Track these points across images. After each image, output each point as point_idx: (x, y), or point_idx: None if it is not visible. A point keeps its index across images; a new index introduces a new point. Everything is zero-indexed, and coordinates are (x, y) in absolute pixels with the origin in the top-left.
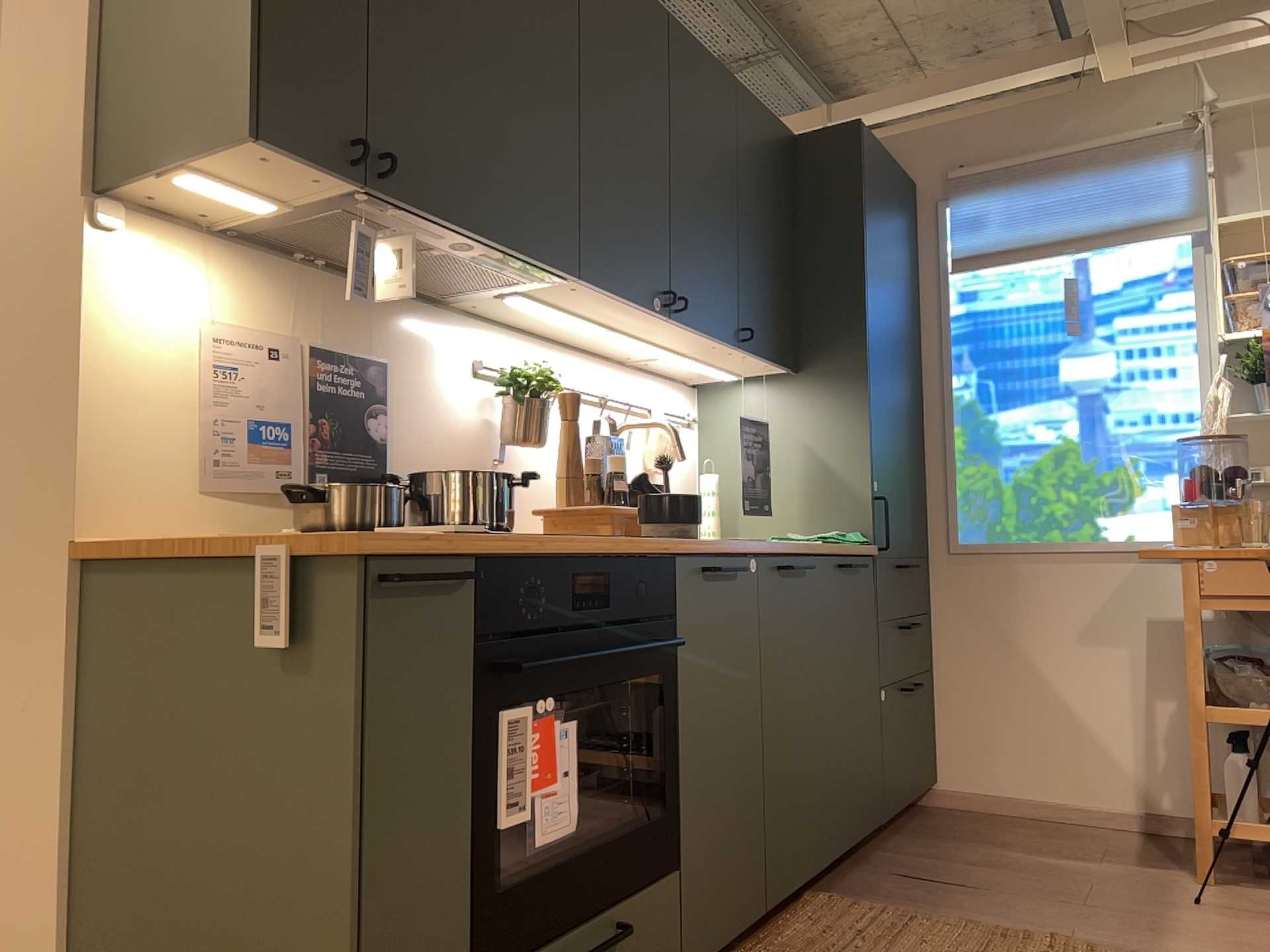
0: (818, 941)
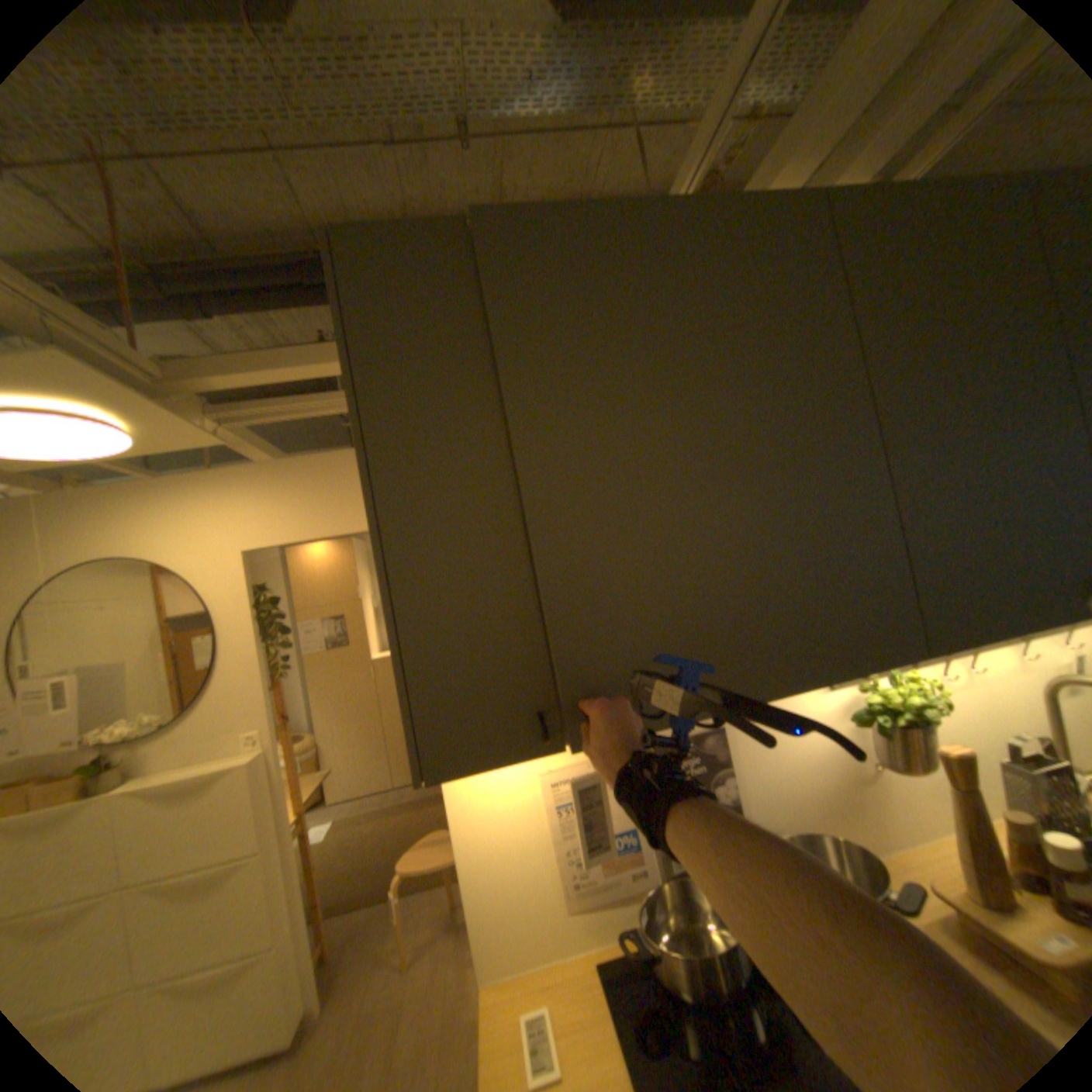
0: None
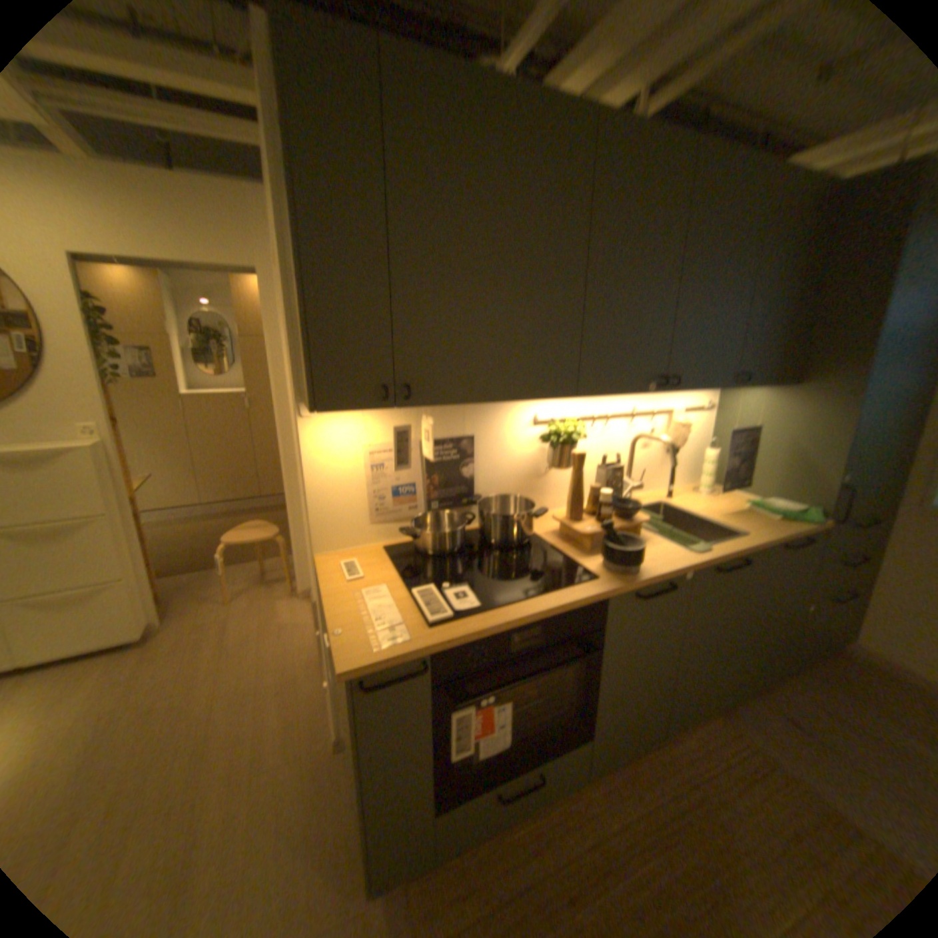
0: (697, 762)
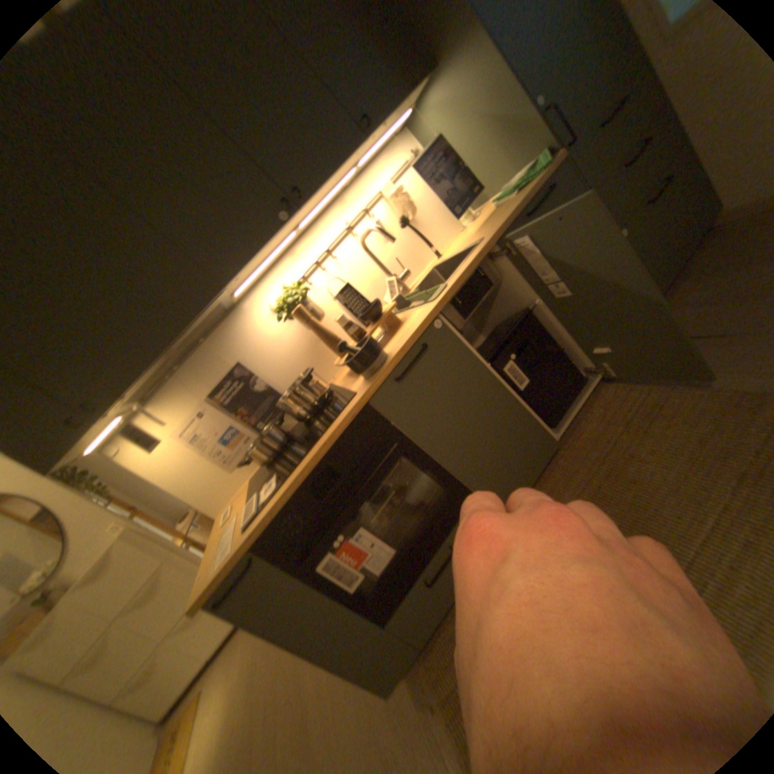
0: (599, 437)
